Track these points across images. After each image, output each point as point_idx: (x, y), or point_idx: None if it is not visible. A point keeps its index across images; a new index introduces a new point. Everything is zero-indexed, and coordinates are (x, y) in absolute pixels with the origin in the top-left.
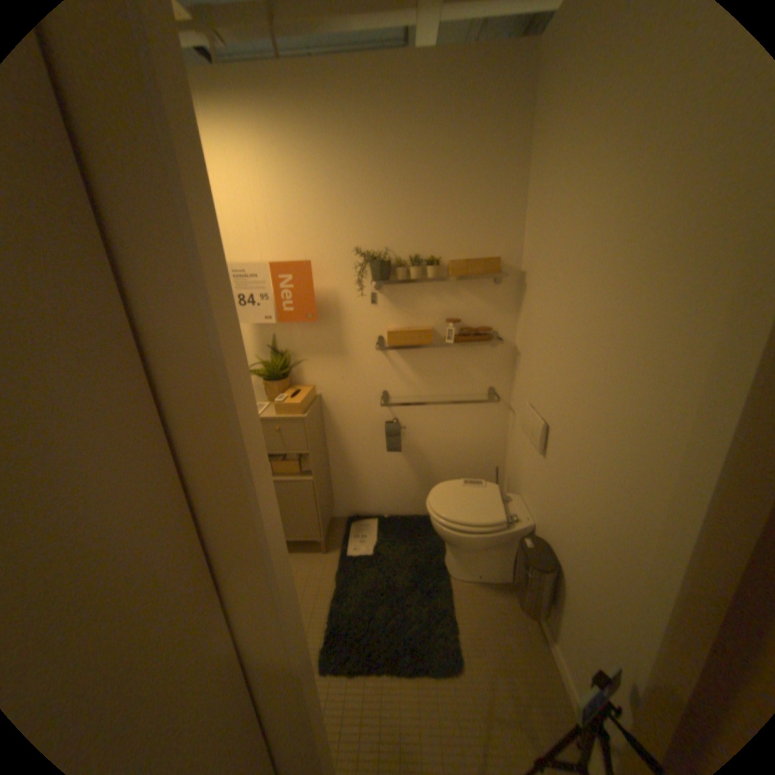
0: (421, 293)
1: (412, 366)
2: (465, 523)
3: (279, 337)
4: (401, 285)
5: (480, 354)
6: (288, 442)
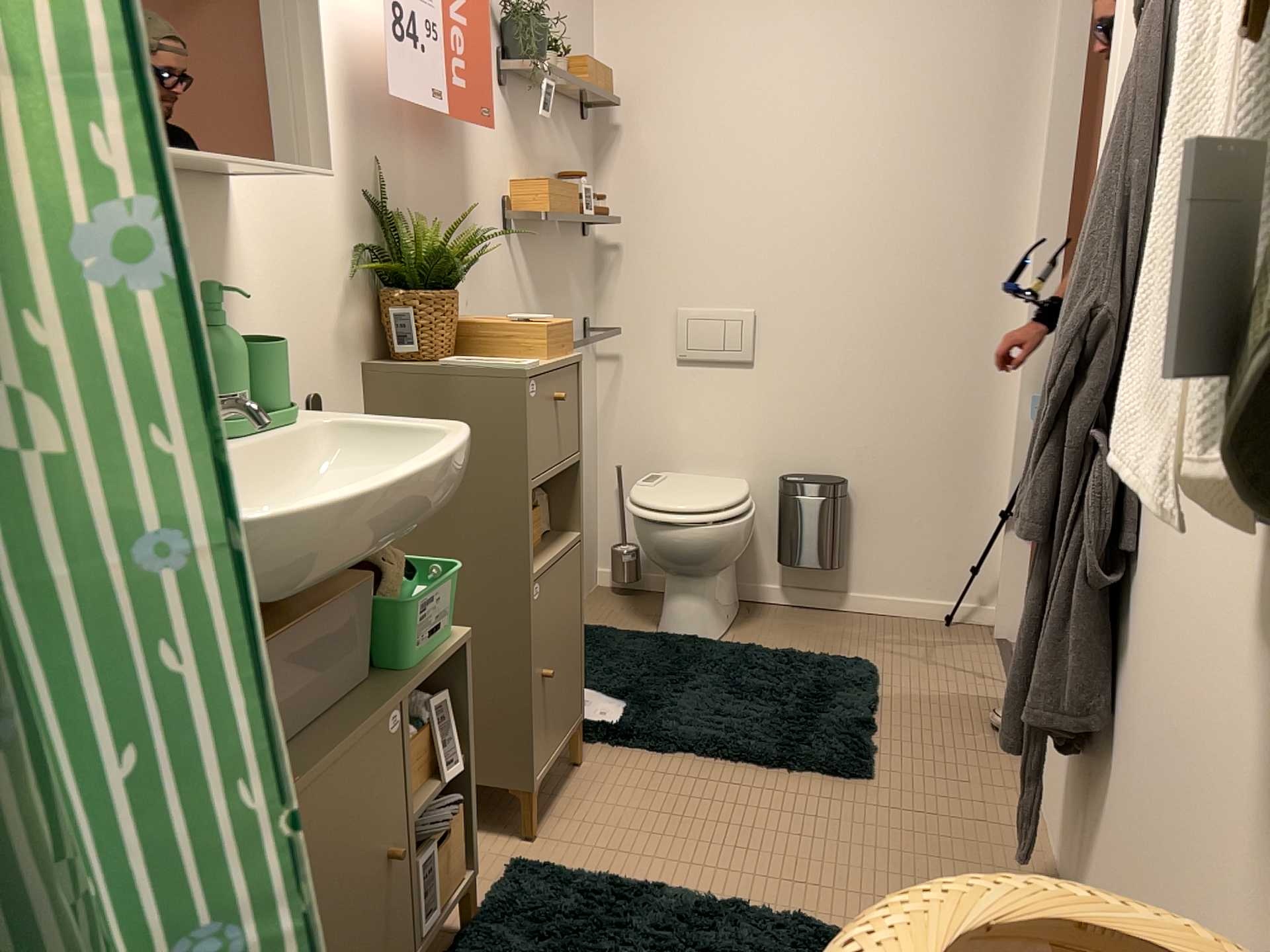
0: (537, 116)
1: (532, 271)
2: (740, 498)
3: (387, 168)
4: (522, 89)
5: (577, 252)
6: (563, 430)
